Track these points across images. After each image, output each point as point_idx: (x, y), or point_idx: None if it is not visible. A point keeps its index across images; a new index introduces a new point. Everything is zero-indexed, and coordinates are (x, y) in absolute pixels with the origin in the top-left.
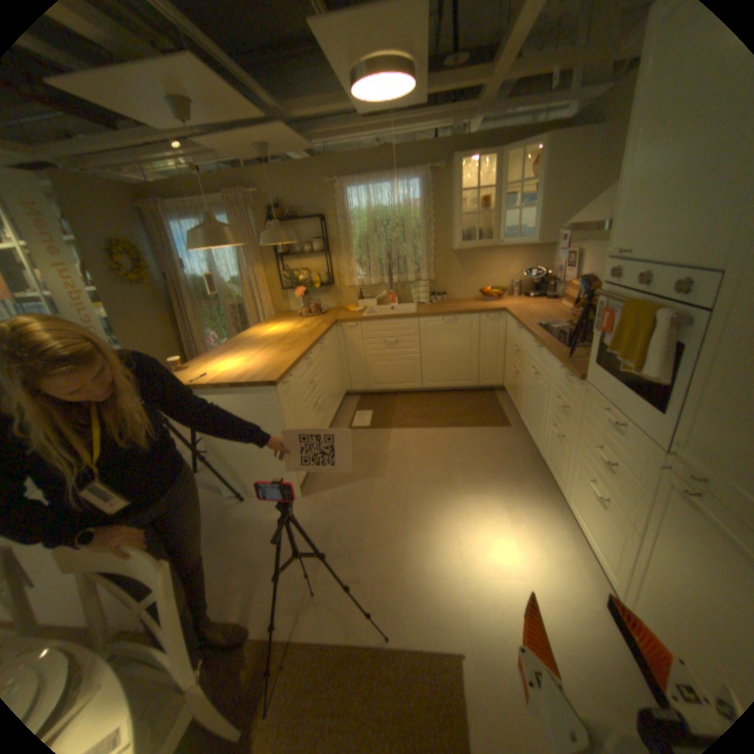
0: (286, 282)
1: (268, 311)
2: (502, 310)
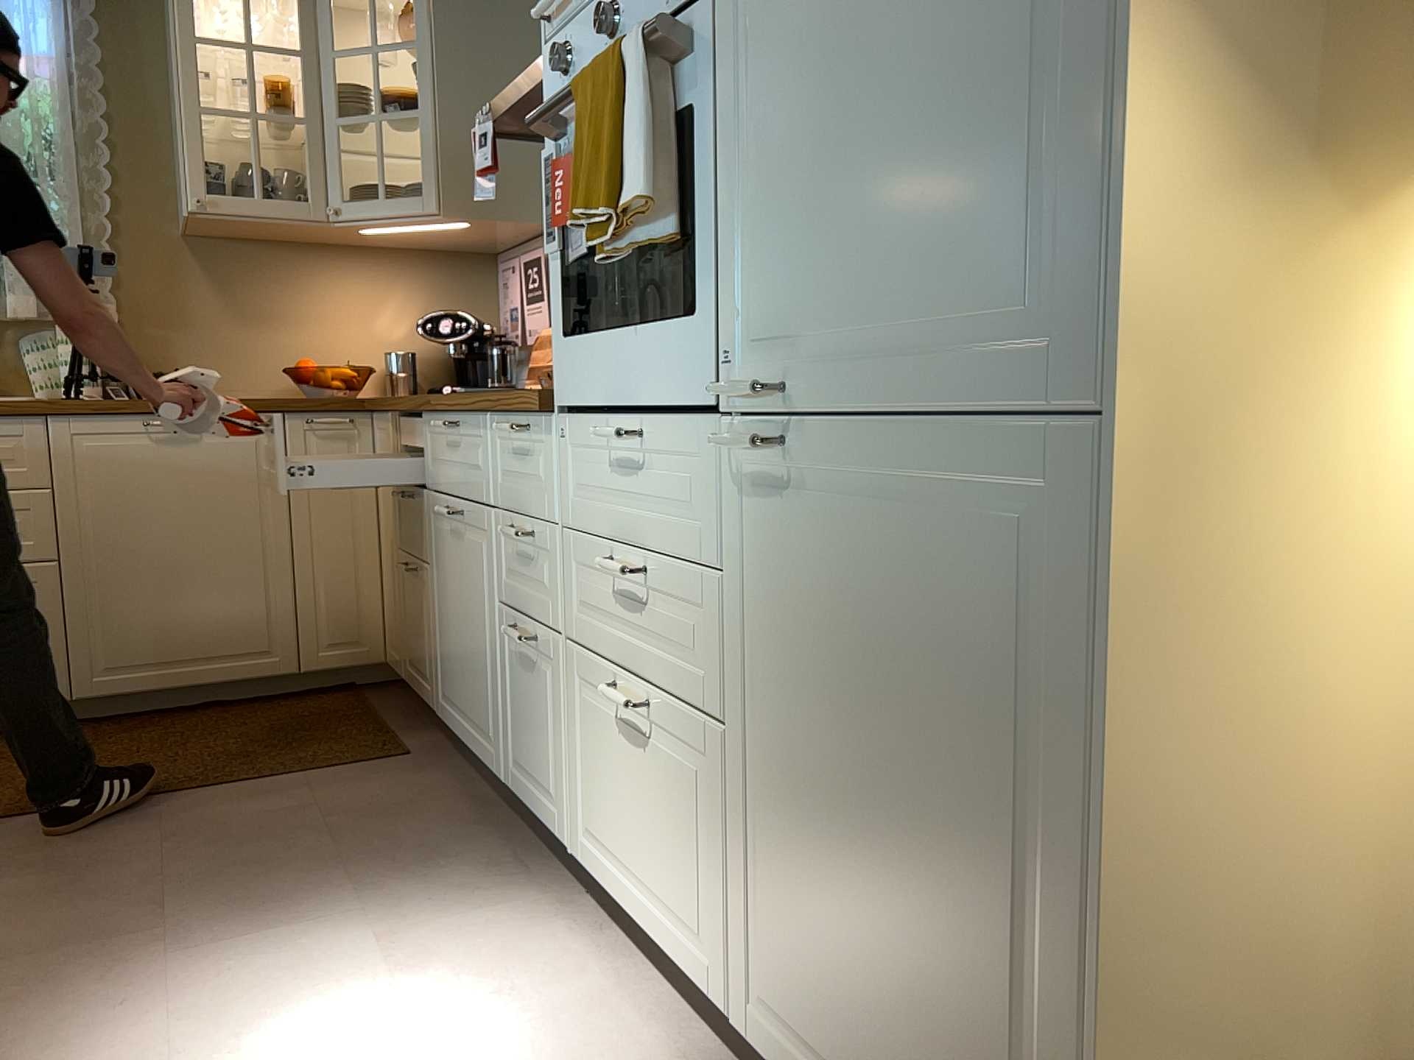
0: None
1: None
2: (357, 402)
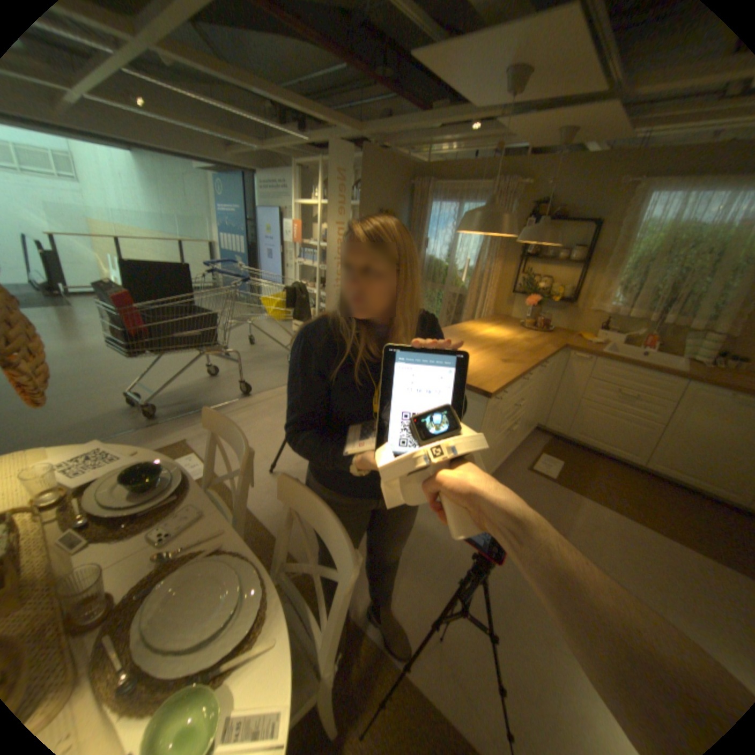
0: (521, 286)
1: (487, 310)
2: None
